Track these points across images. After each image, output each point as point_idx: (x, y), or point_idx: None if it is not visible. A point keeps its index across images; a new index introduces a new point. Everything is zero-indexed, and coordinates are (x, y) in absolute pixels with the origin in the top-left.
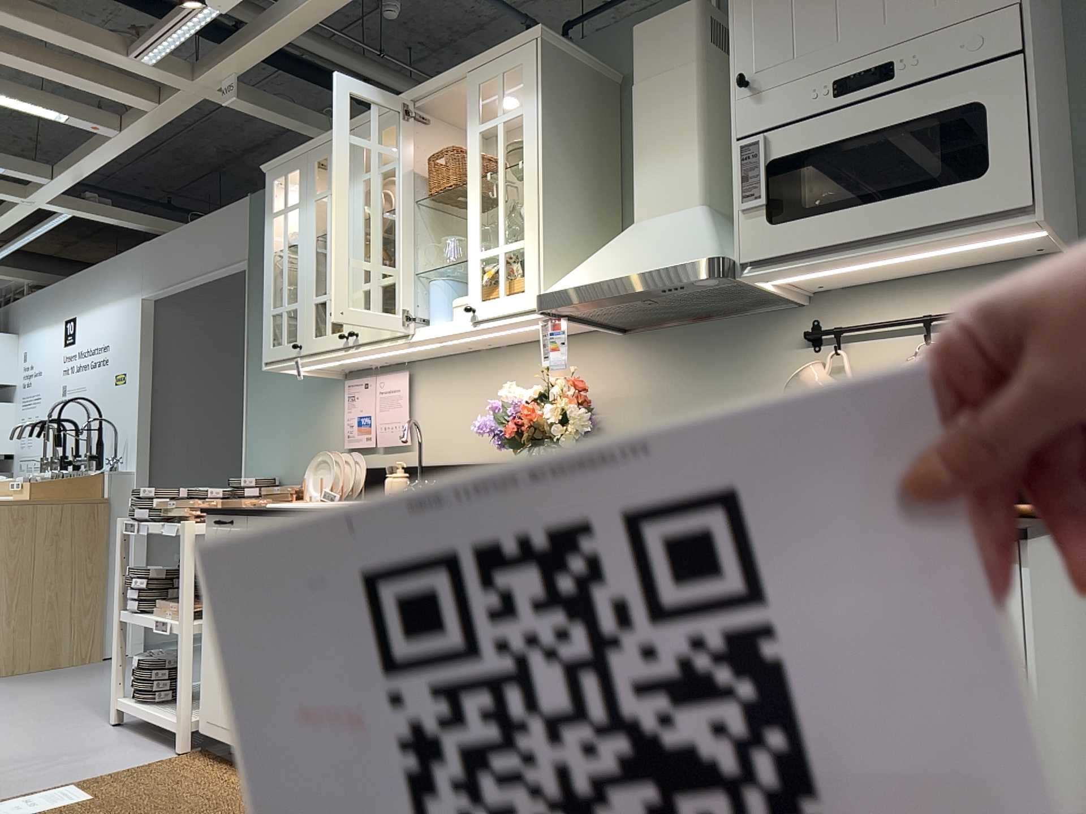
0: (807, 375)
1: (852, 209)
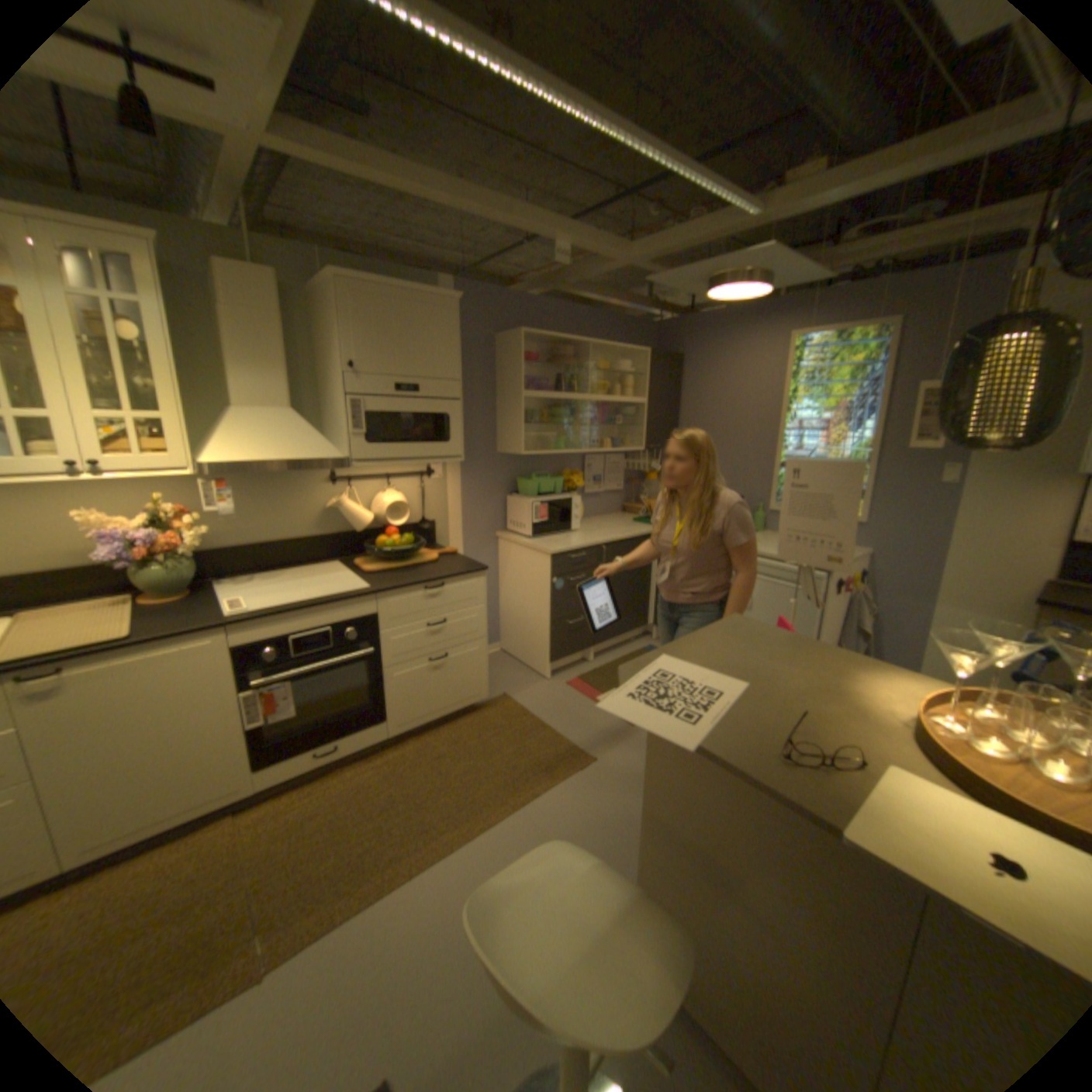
0: (330, 497)
1: (405, 445)
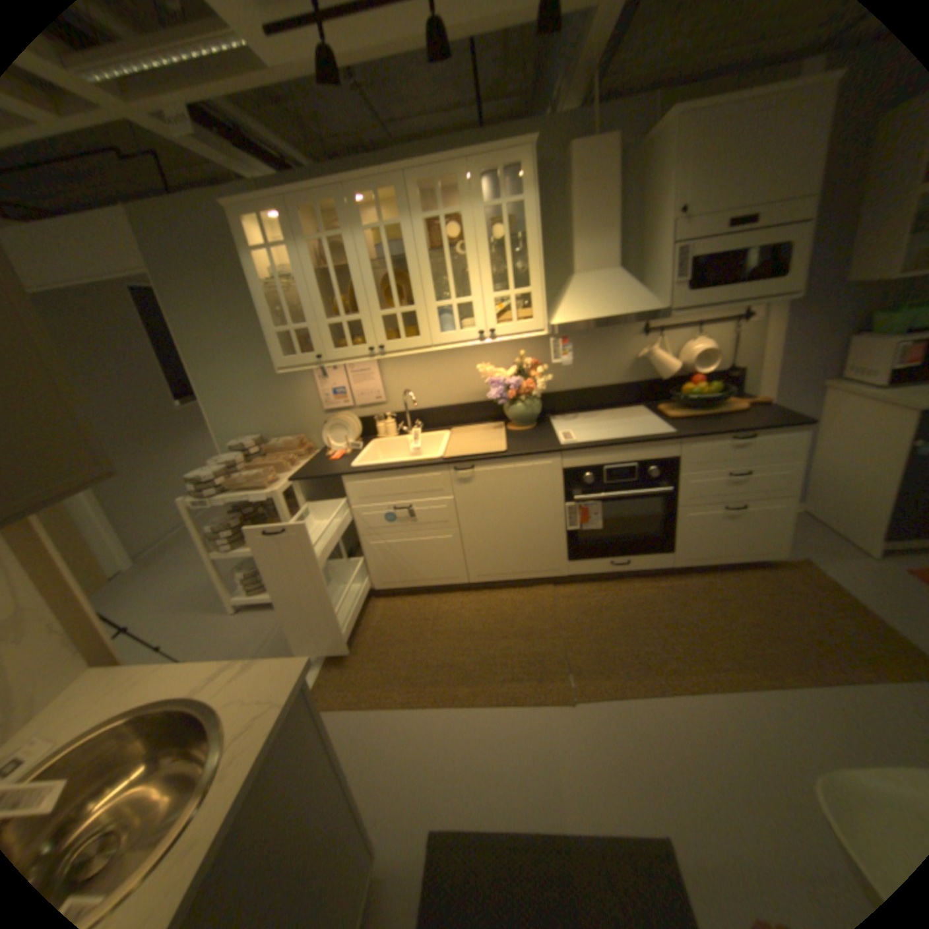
0: (643, 347)
1: (732, 286)
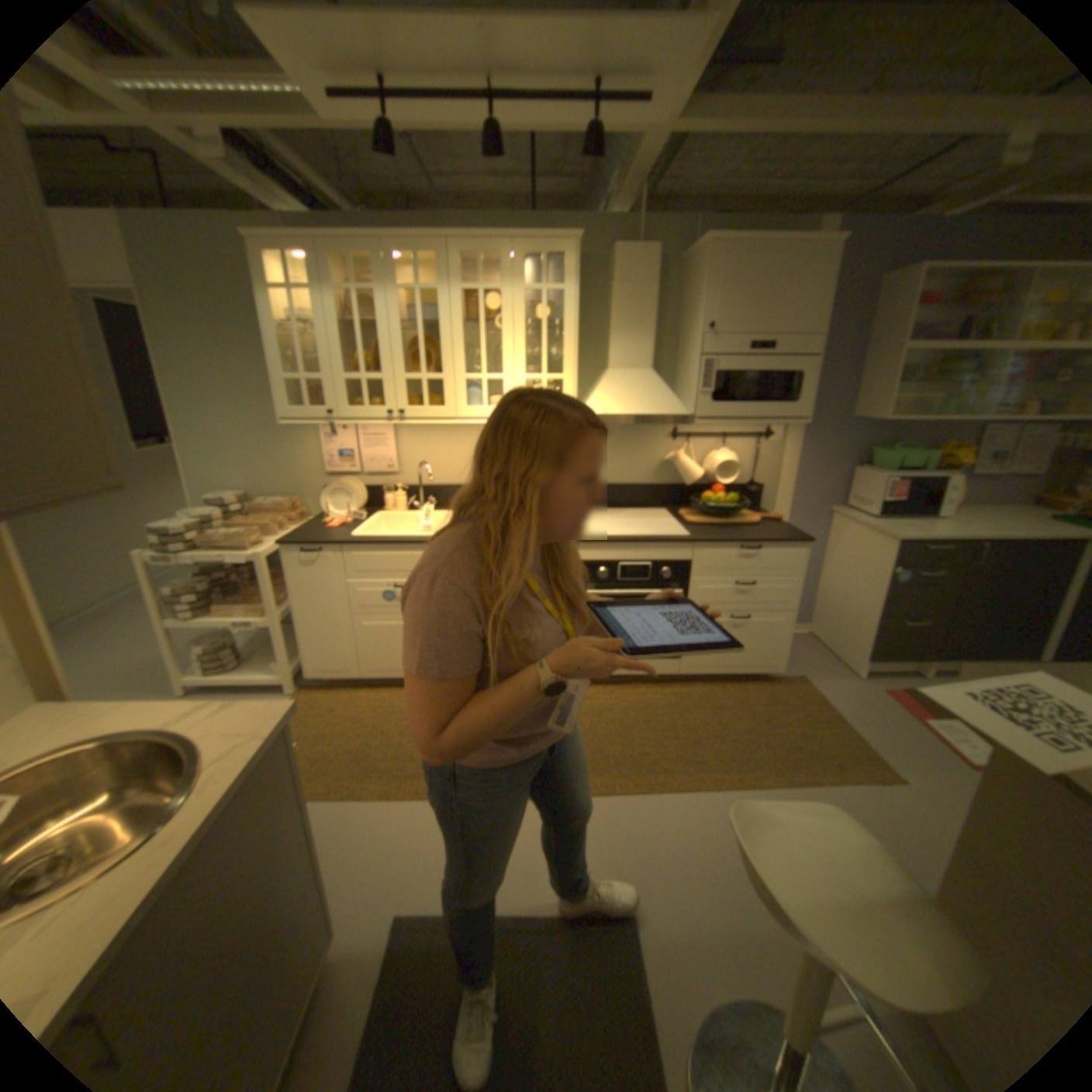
0: (670, 451)
1: (750, 404)
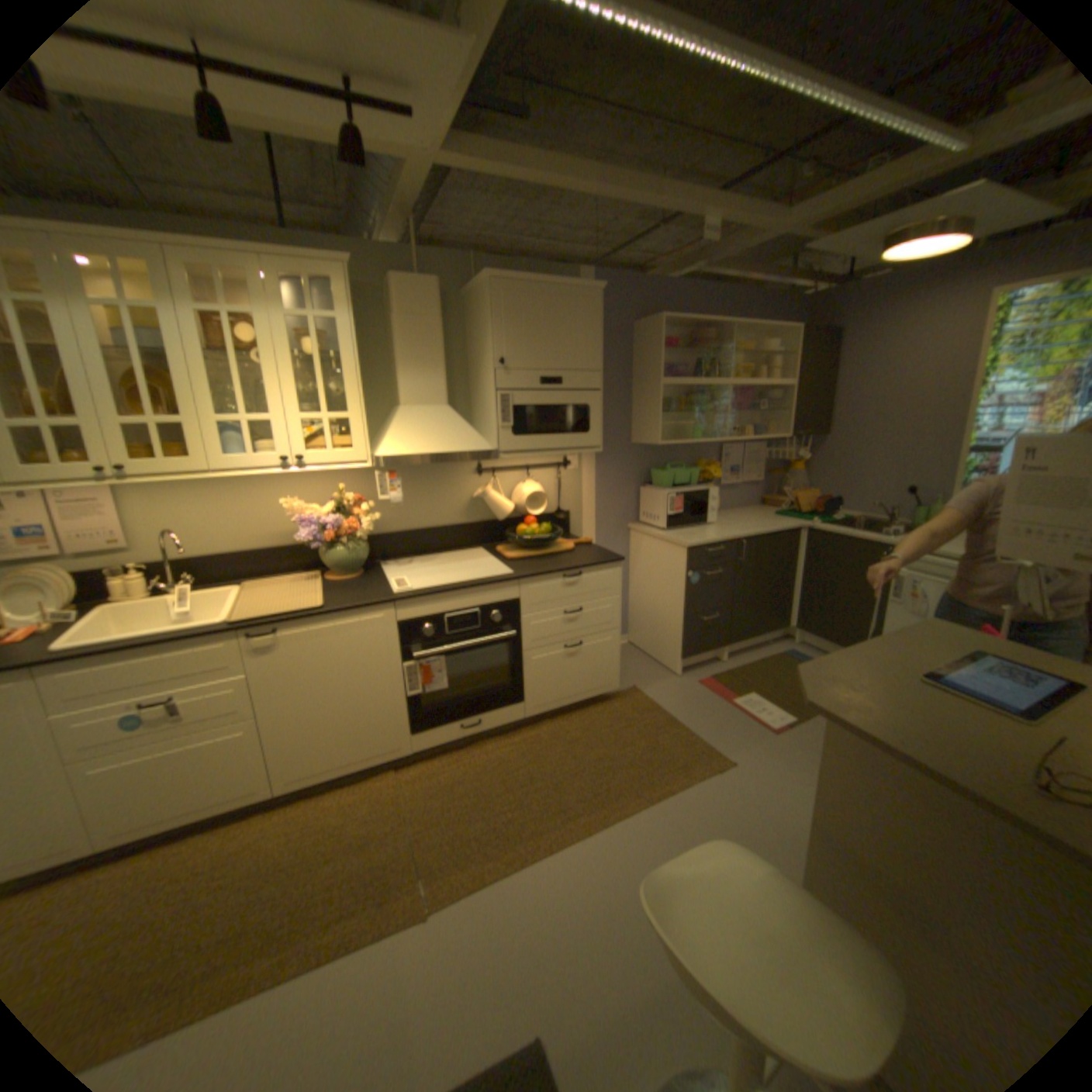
0: (476, 488)
1: (547, 437)
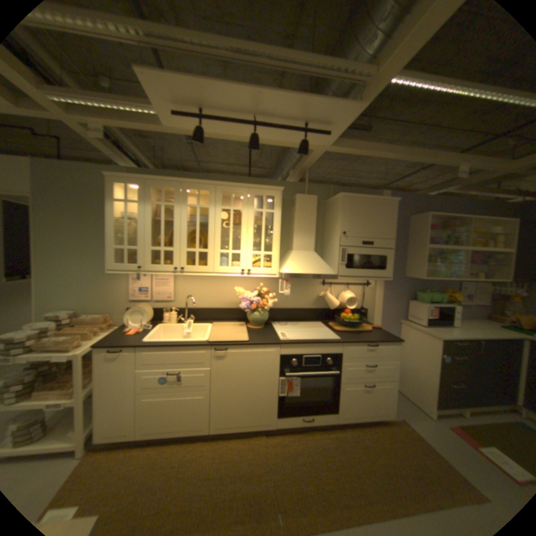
0: (321, 291)
1: (364, 270)
